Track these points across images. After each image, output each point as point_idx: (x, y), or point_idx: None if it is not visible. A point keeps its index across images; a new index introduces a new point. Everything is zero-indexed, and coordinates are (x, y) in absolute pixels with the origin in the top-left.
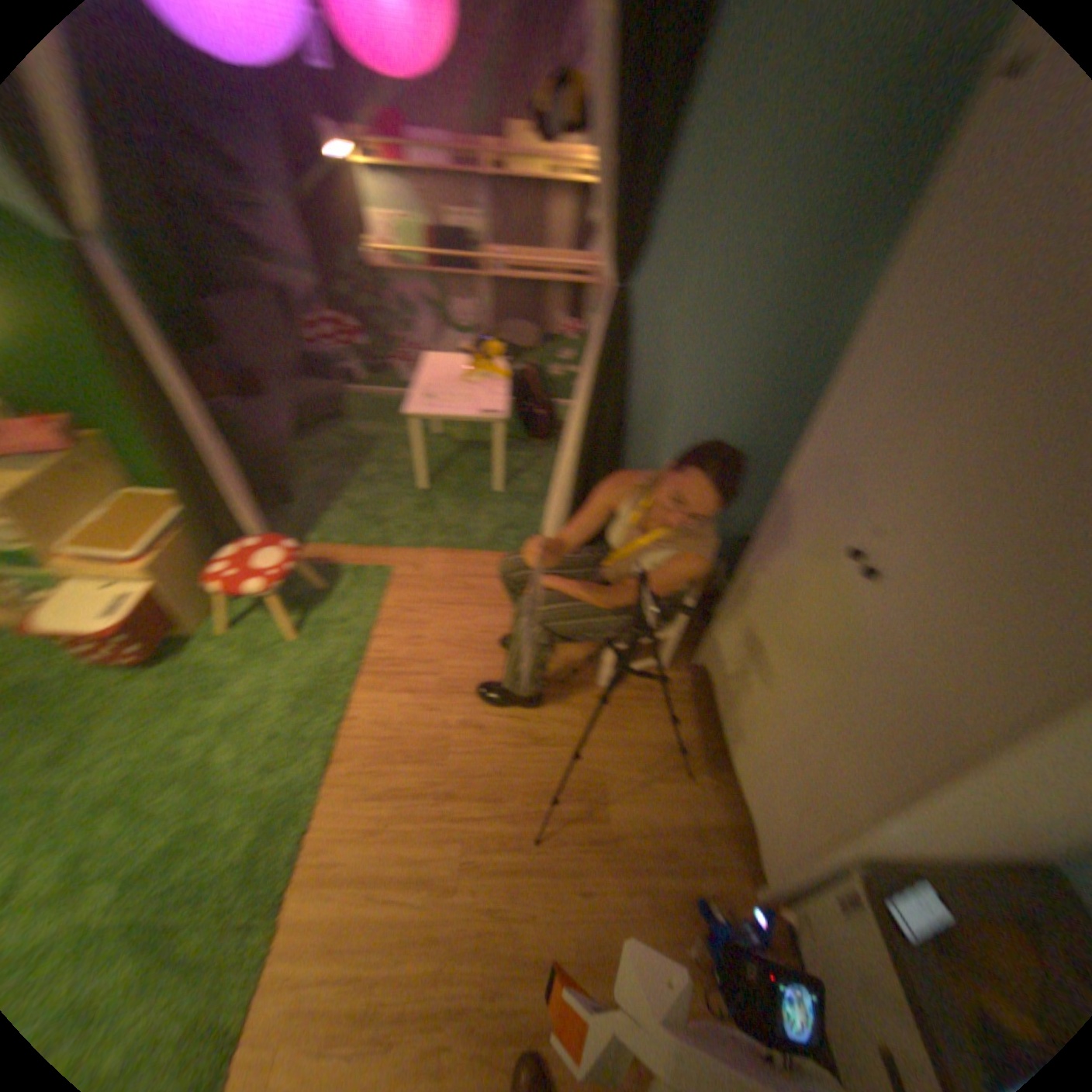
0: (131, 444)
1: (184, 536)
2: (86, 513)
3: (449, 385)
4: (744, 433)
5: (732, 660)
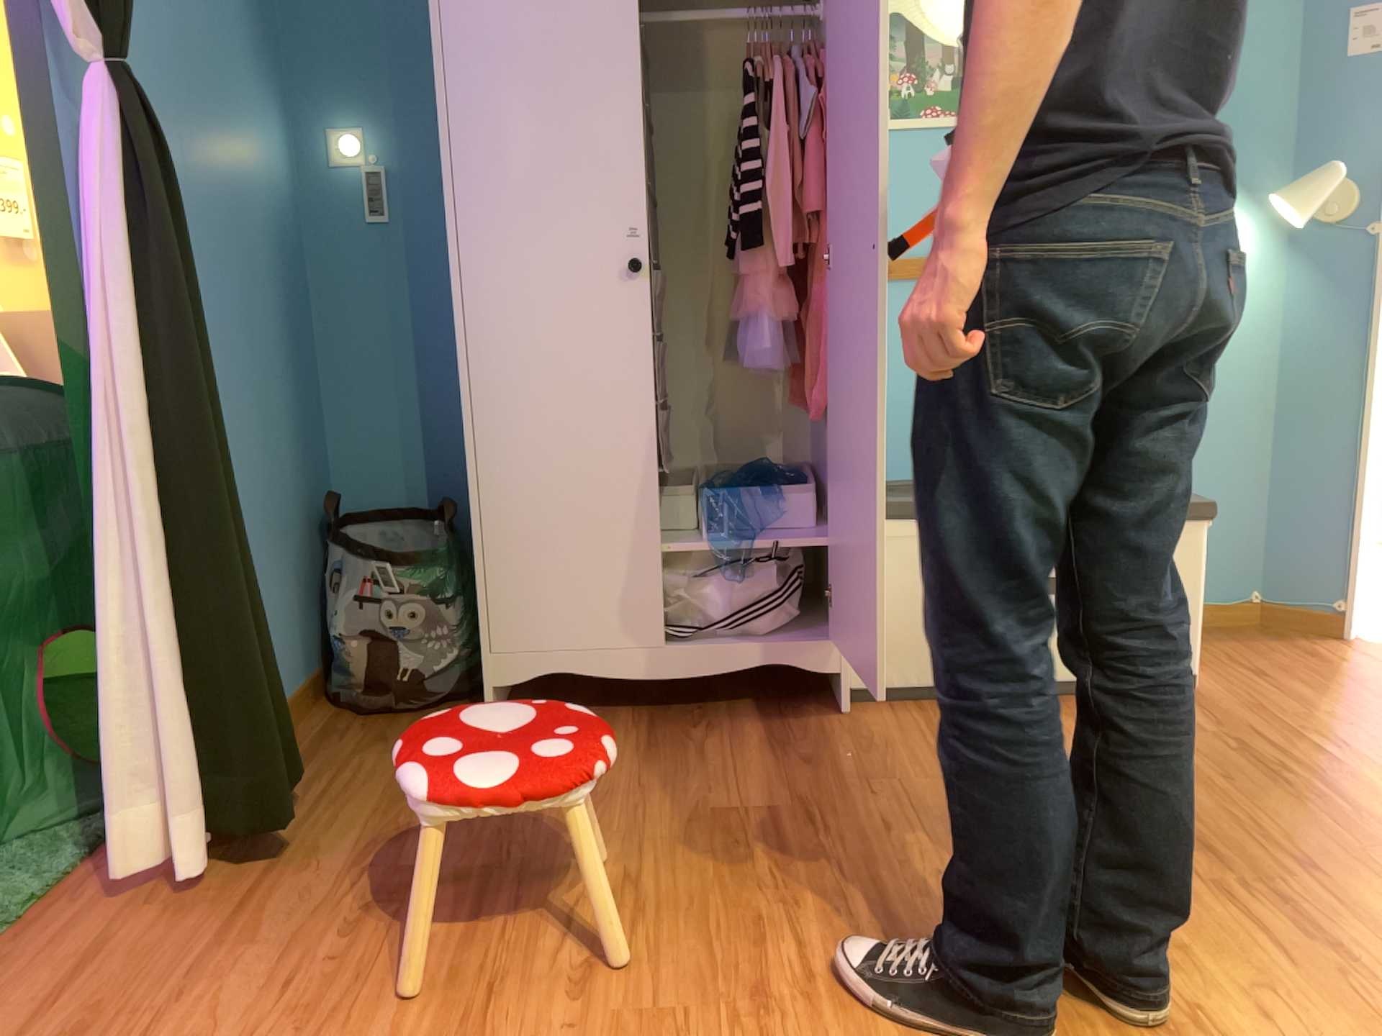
0: None
1: None
2: None
3: None
4: (248, 361)
5: (558, 585)
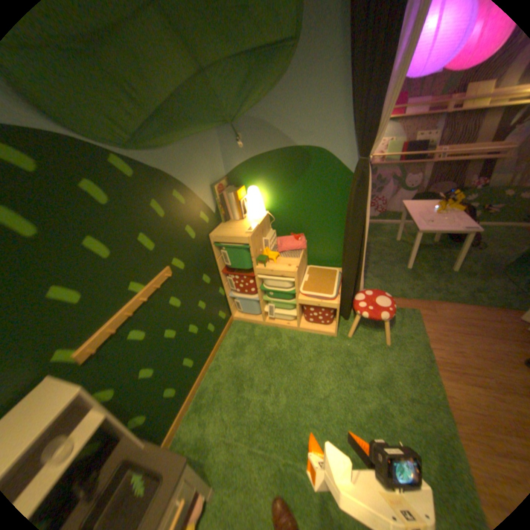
0: (320, 245)
1: (342, 287)
2: (303, 275)
3: (438, 215)
4: None
5: None
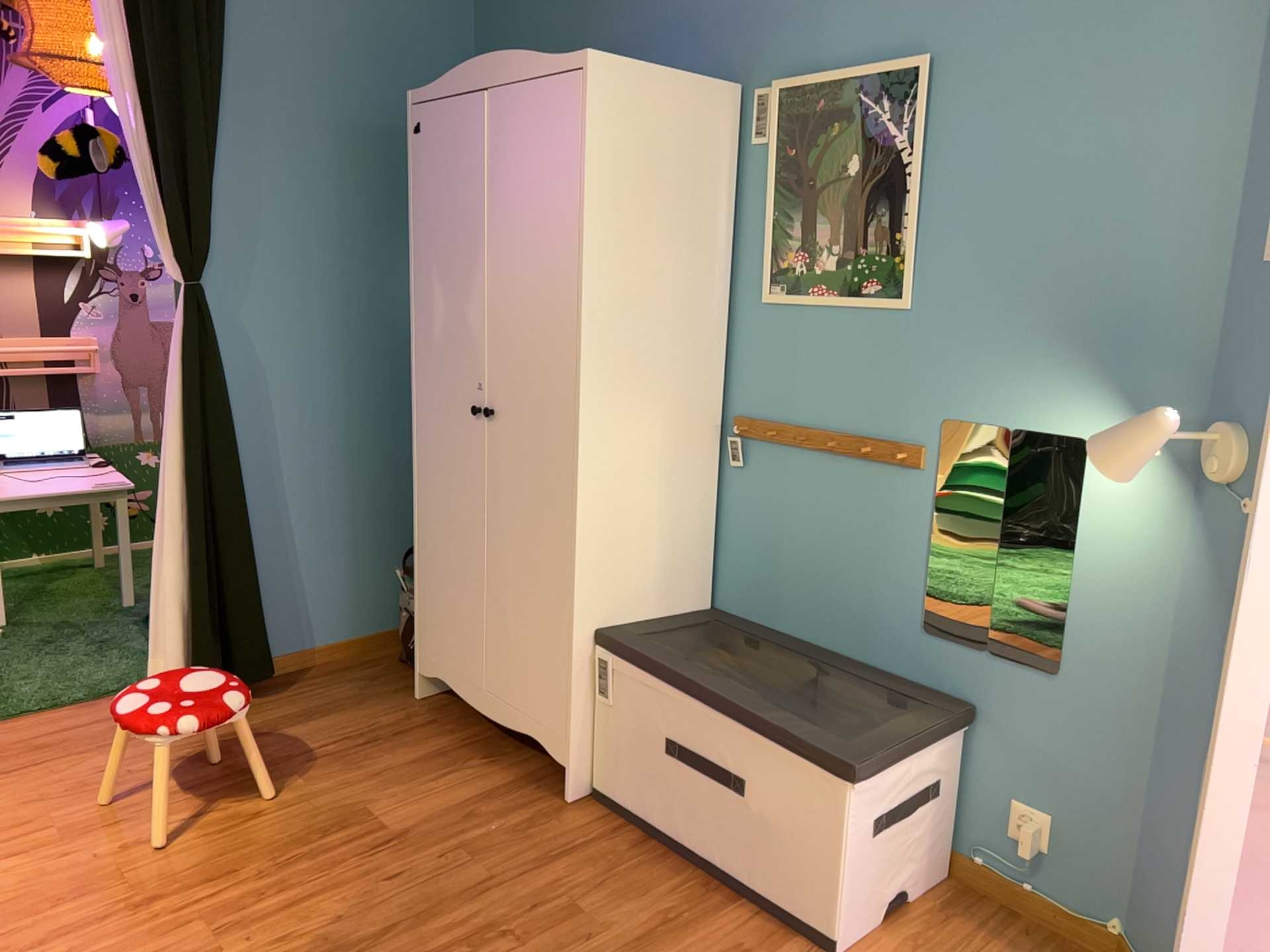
0: None
1: None
2: None
3: None
4: (361, 426)
5: (443, 622)
